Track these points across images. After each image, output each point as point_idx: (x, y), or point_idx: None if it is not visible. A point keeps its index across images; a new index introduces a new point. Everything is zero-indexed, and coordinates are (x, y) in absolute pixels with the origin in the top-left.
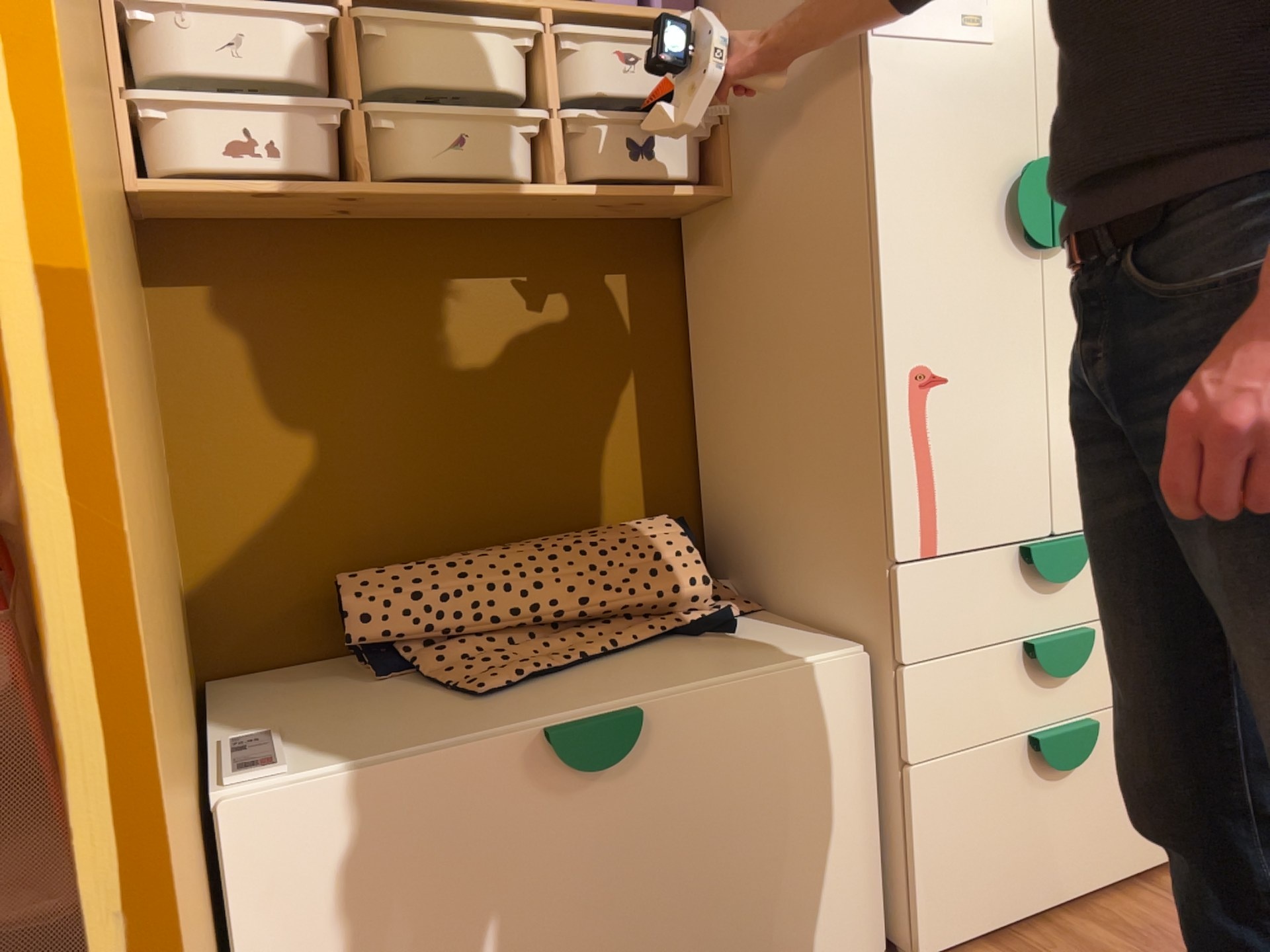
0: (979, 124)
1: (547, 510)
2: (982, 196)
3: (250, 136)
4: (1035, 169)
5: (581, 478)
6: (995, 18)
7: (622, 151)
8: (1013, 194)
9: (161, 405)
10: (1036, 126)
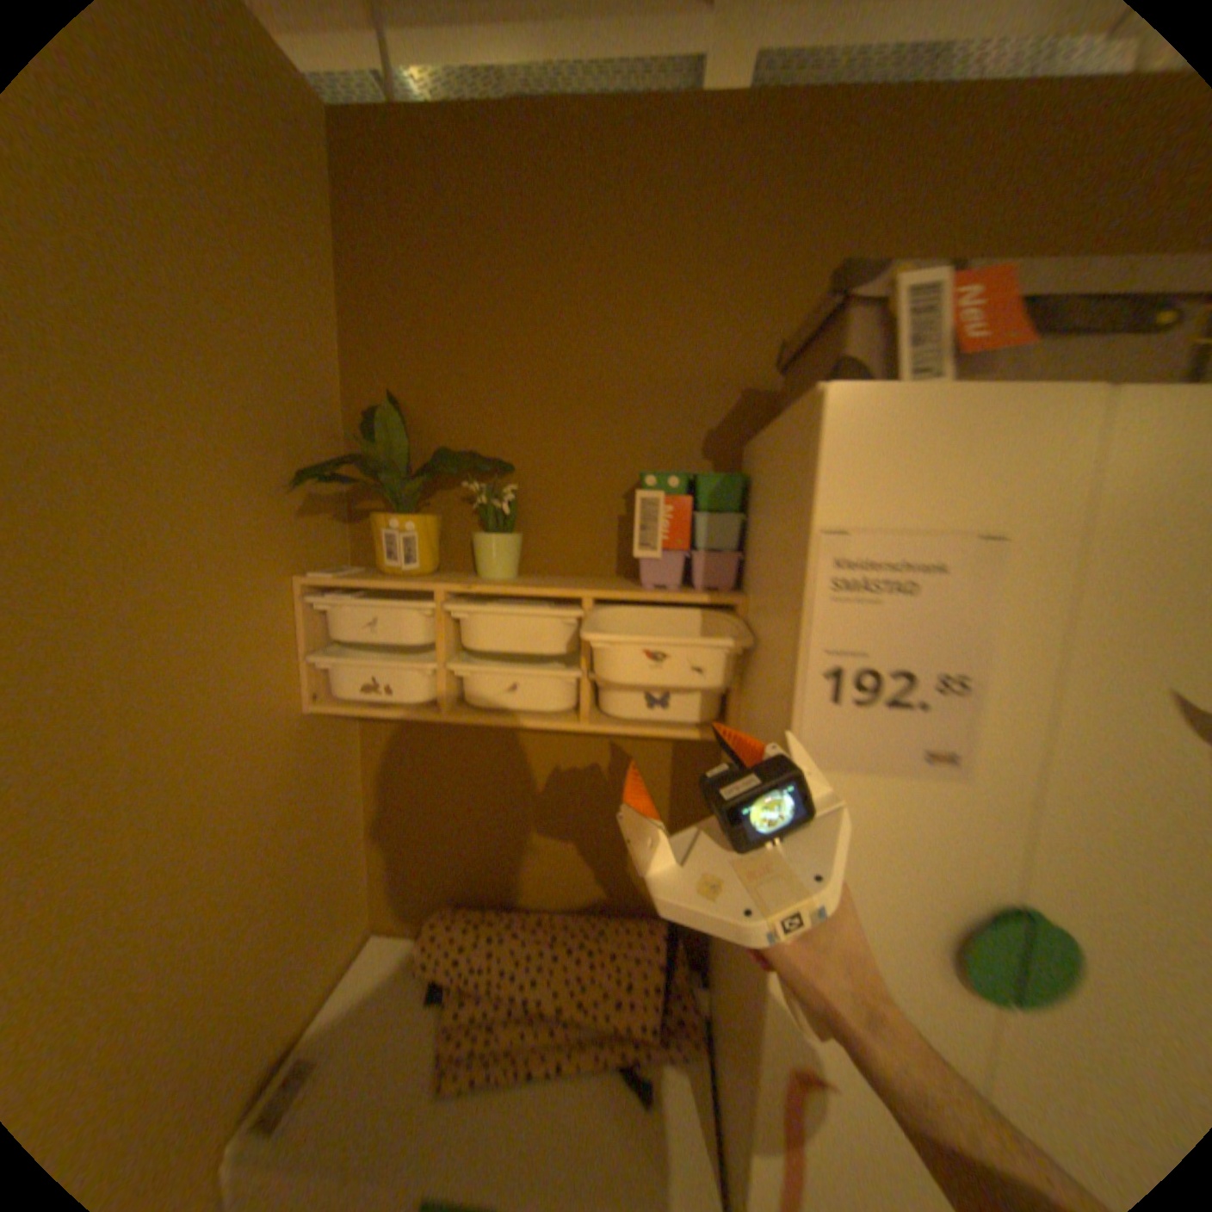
0: (934, 862)
1: (588, 891)
2: (924, 932)
3: (376, 680)
4: (1003, 930)
5: (615, 876)
6: (985, 754)
7: (640, 702)
8: (967, 943)
9: (358, 789)
10: (1027, 871)
